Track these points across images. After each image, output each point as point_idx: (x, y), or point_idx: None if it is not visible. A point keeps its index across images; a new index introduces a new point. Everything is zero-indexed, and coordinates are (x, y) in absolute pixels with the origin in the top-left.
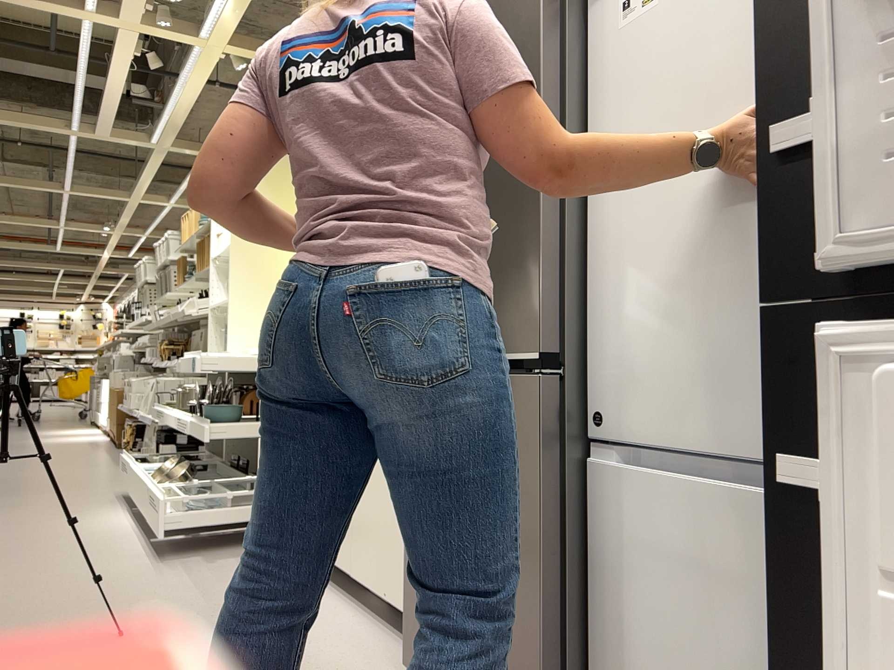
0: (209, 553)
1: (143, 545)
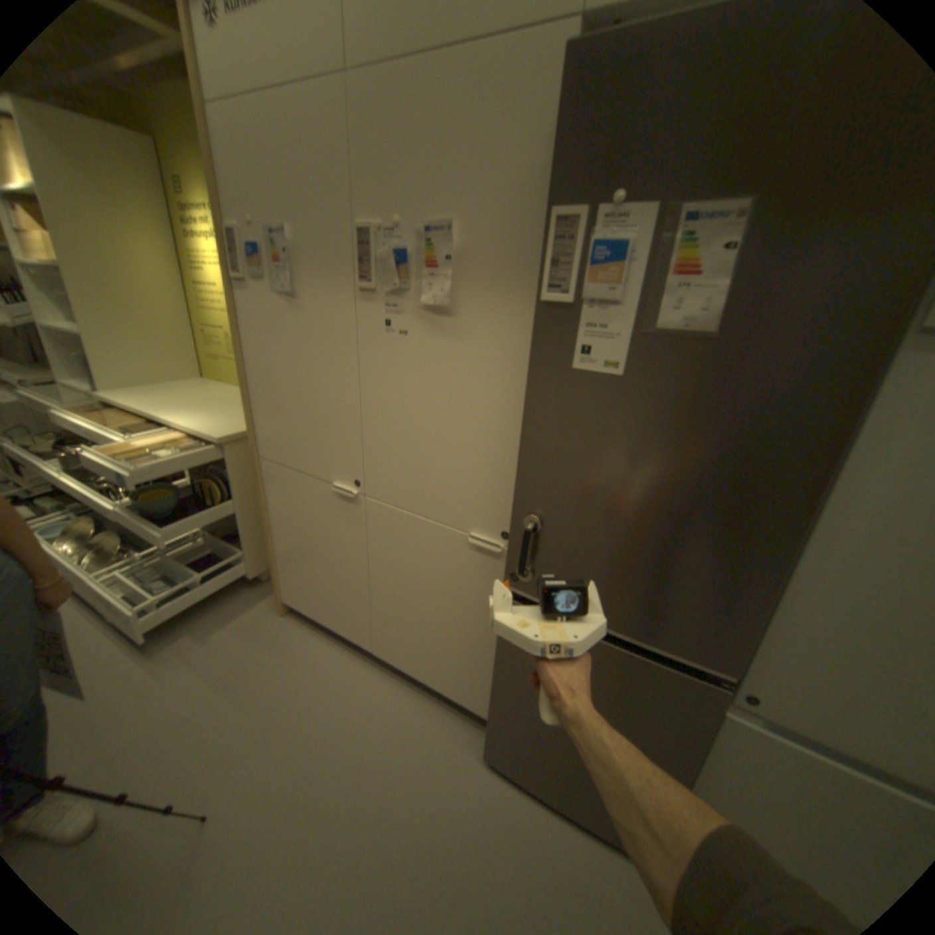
0: (191, 626)
1: (107, 633)
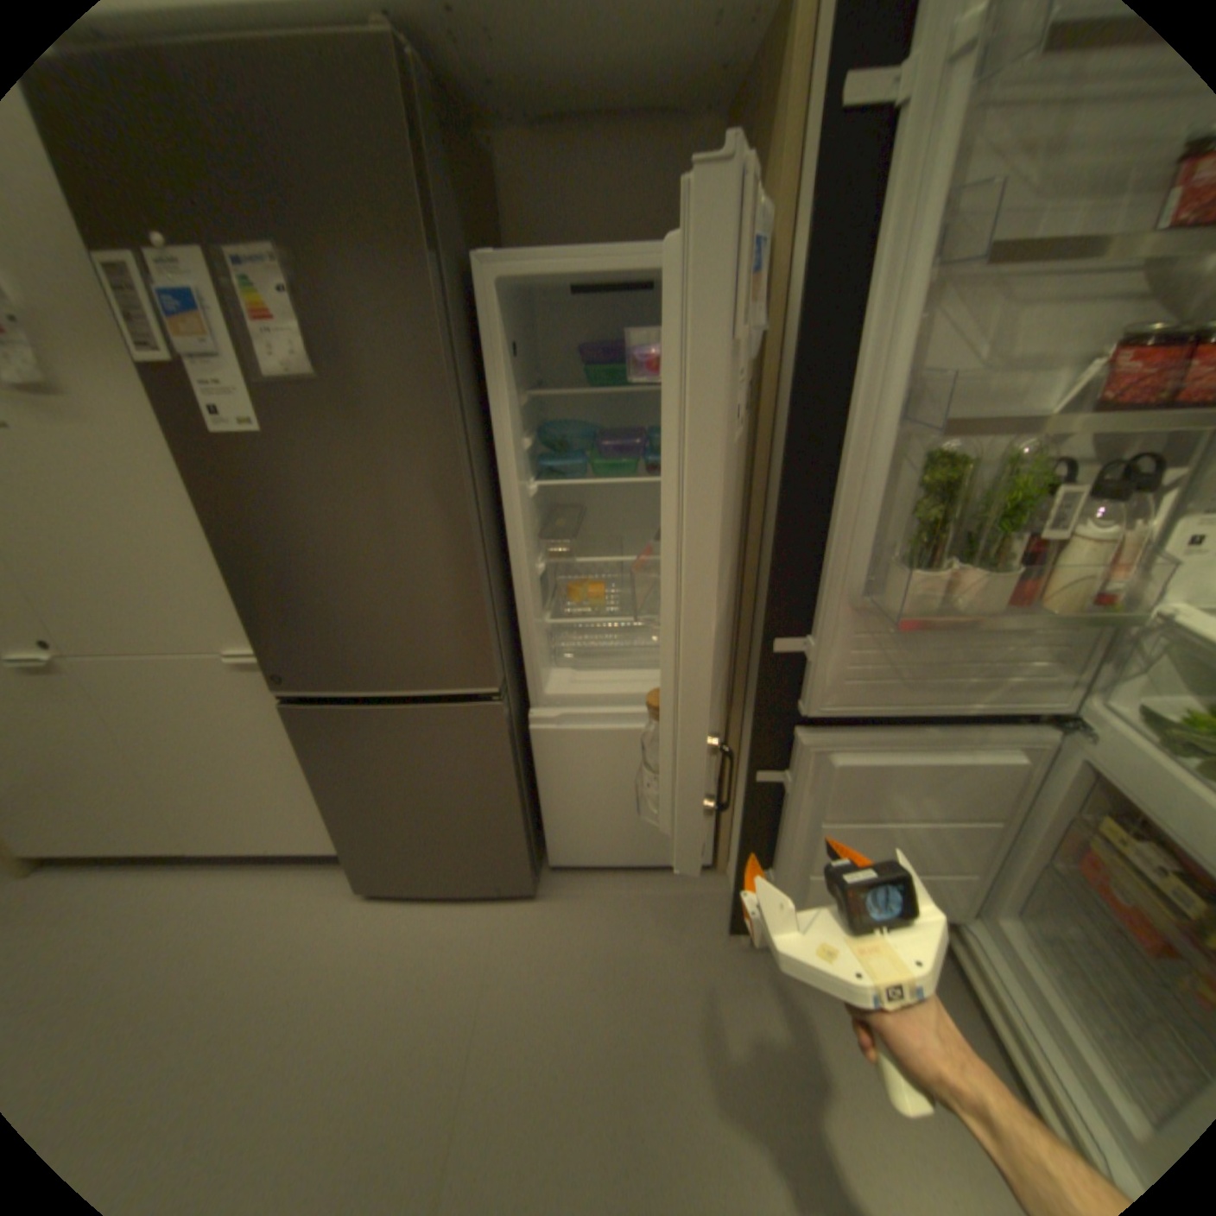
0: None
1: None
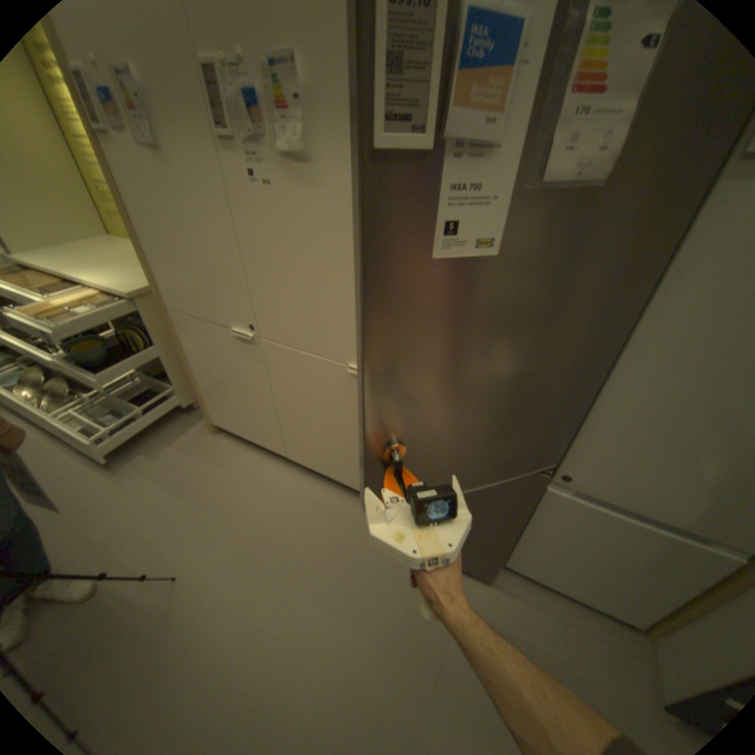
0: (143, 447)
1: (76, 457)
